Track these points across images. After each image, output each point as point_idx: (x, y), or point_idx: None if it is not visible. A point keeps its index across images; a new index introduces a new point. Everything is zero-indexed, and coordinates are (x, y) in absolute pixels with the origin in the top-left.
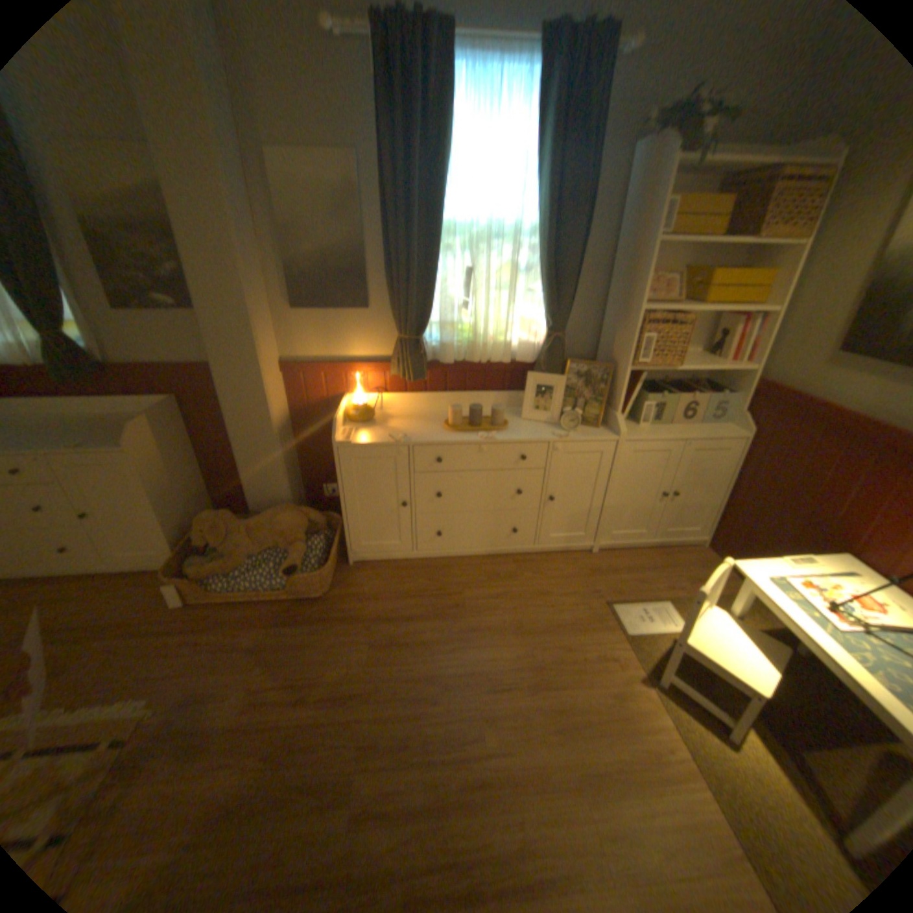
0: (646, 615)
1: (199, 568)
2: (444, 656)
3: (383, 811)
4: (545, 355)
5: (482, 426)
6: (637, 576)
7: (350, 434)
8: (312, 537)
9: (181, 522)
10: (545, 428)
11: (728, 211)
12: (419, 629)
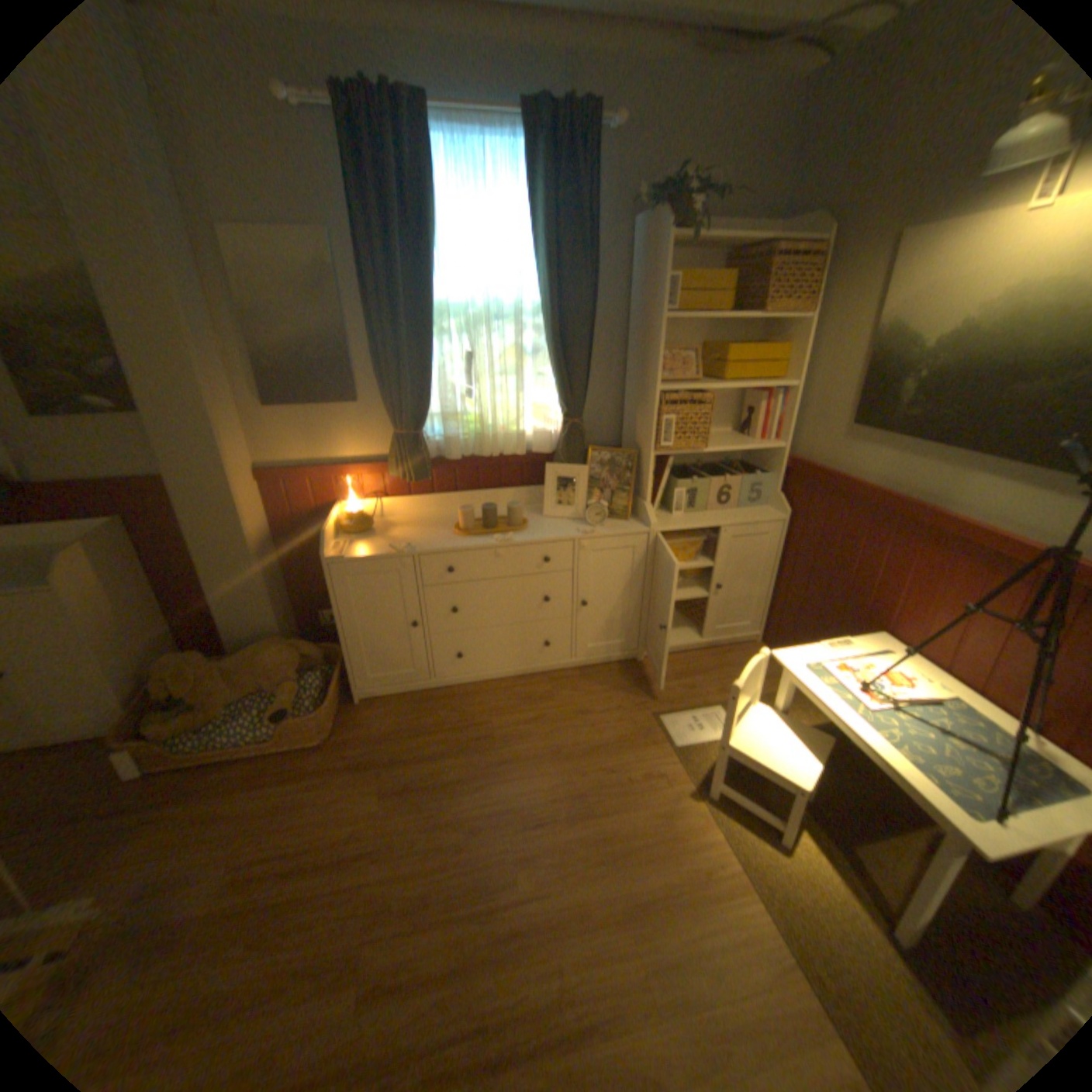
0: (695, 723)
1: (160, 727)
2: (469, 797)
3: (397, 984)
4: (563, 445)
5: (498, 528)
6: (686, 682)
7: (343, 549)
8: (305, 676)
9: (135, 674)
10: (569, 525)
11: (735, 286)
12: (439, 770)
